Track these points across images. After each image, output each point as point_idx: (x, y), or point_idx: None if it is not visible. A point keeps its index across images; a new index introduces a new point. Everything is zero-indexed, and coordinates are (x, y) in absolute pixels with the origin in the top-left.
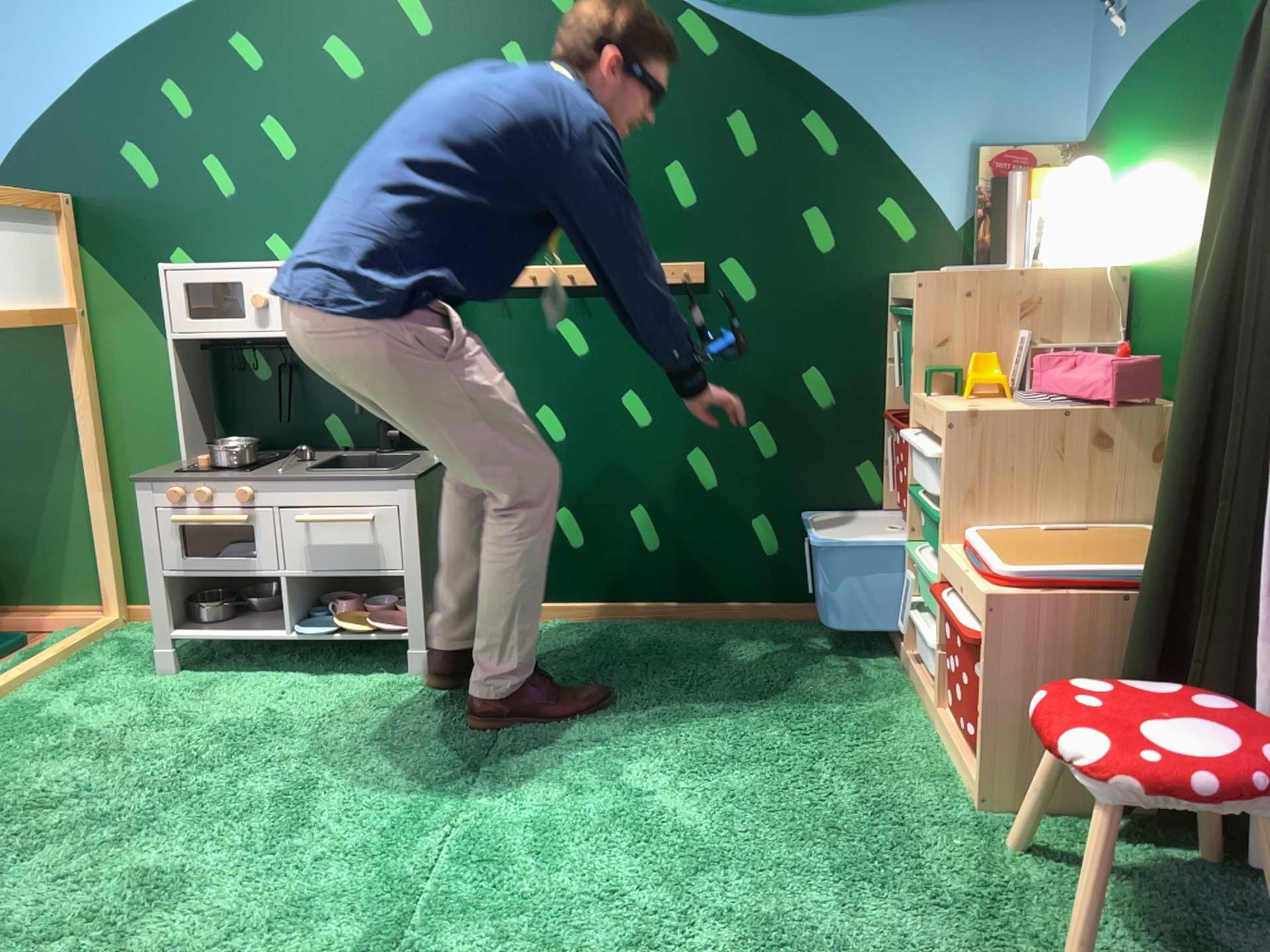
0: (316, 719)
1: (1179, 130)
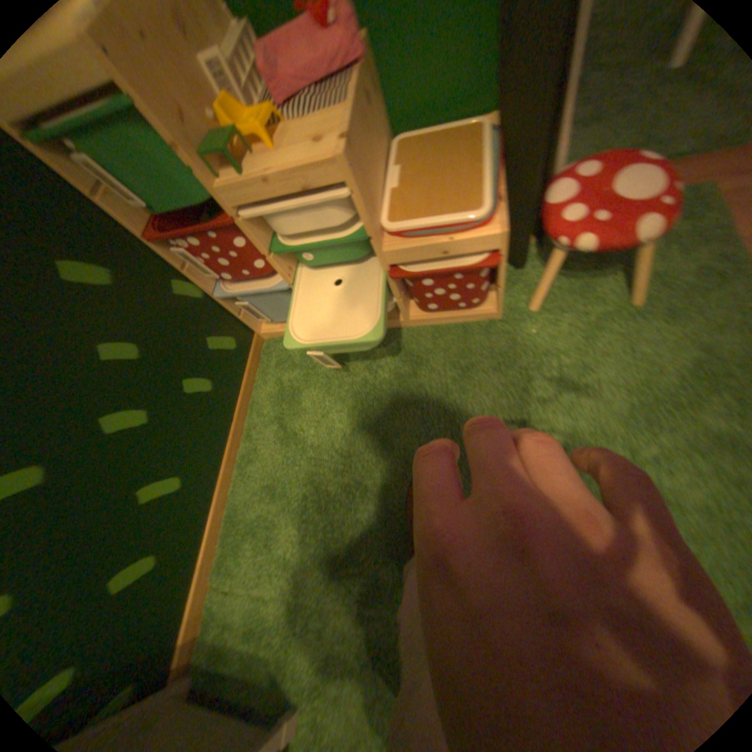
0: None
1: None
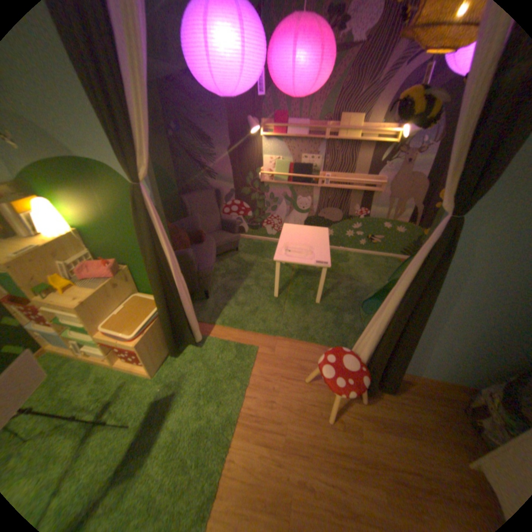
0: None
1: (80, 195)
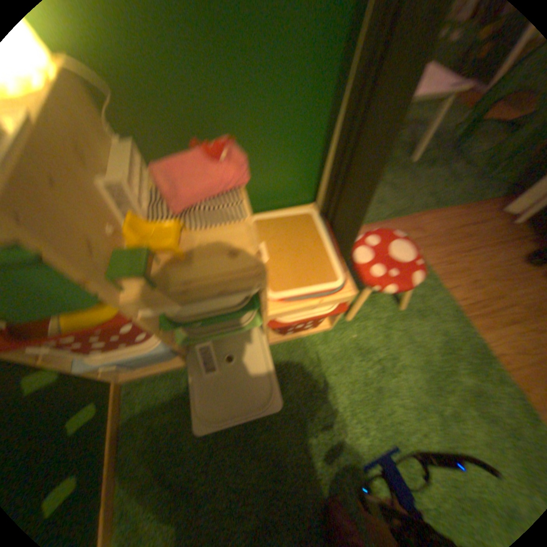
0: None
1: None
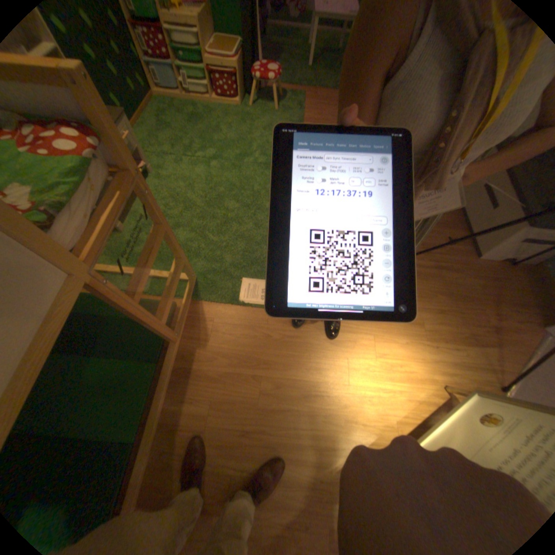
0: (169, 189)
1: None
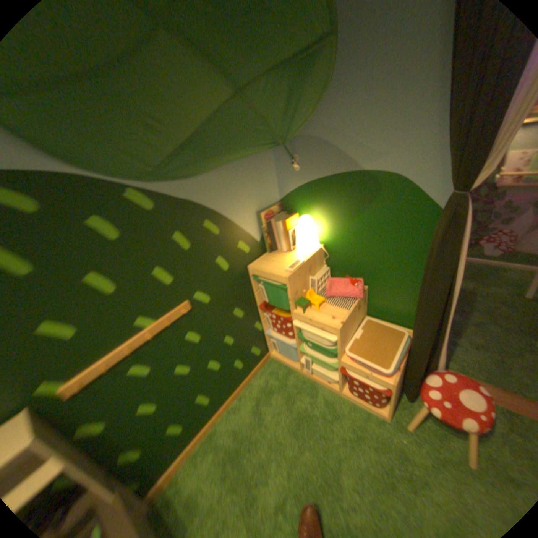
0: None
1: (344, 209)
